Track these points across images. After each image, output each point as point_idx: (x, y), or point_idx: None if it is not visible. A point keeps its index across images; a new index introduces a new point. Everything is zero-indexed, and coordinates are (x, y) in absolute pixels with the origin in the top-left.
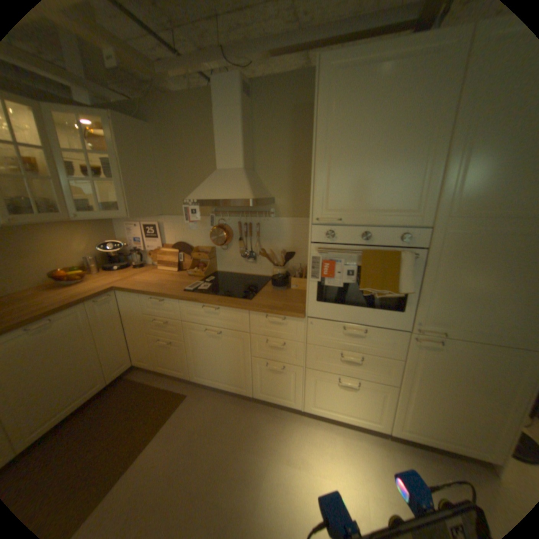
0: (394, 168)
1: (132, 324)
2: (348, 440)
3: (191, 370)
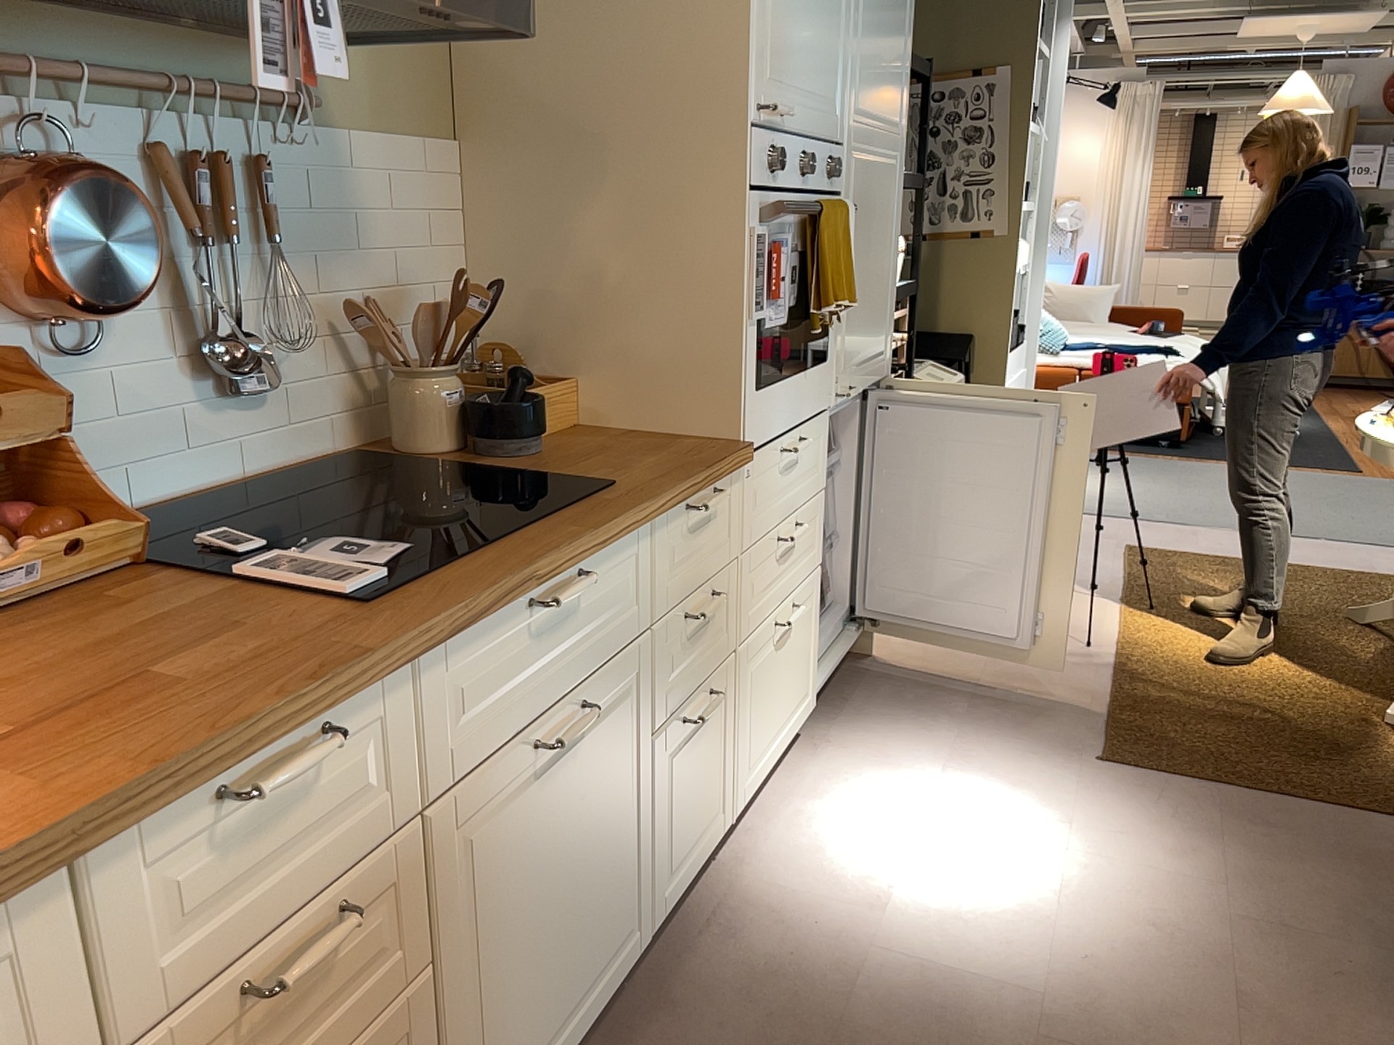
0: None
1: None
2: (800, 790)
3: None
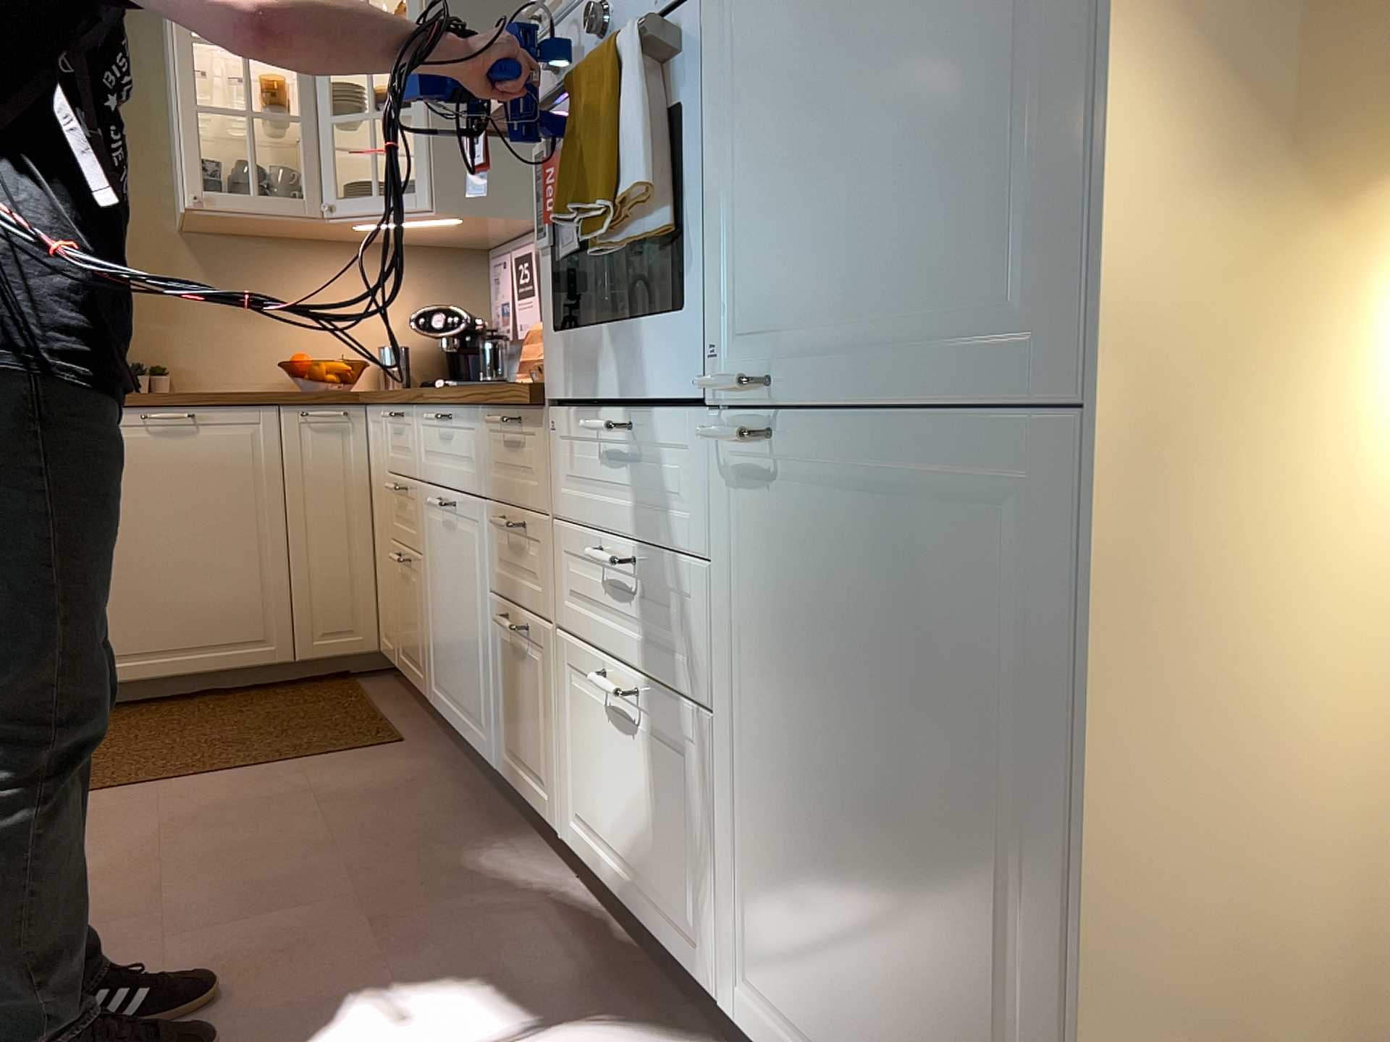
0: None
1: (379, 507)
2: (611, 997)
3: (429, 660)
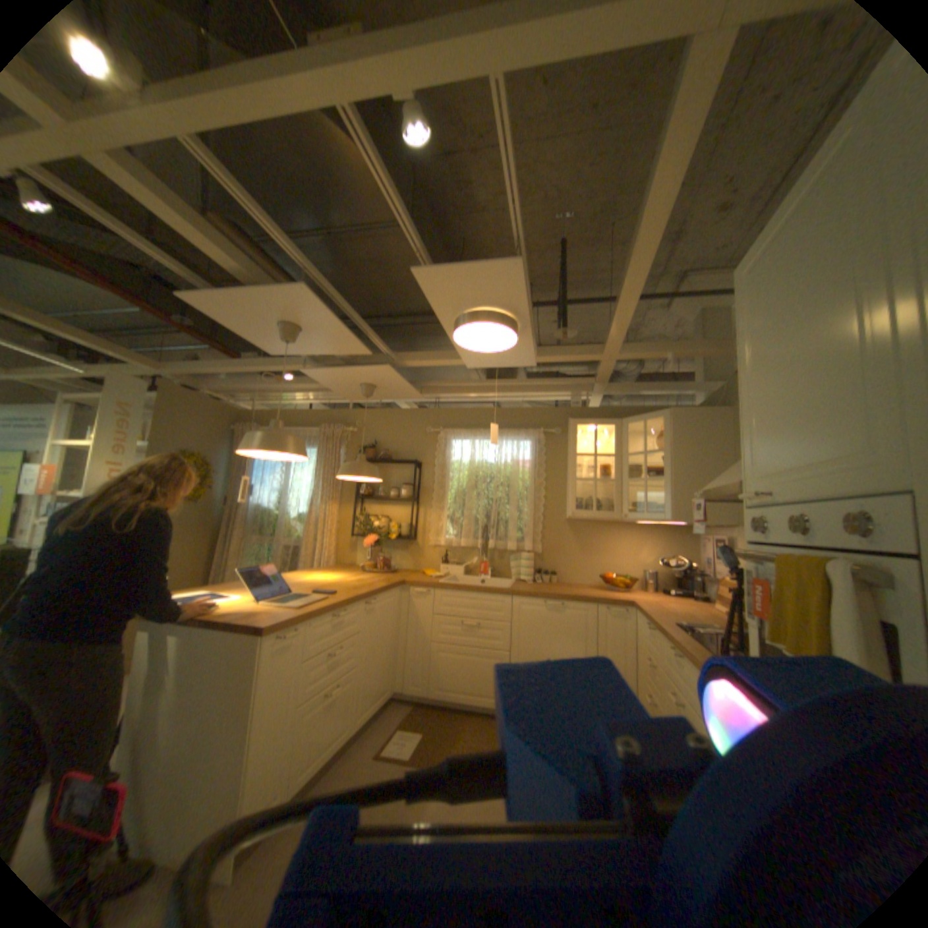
0: (813, 376)
1: (640, 662)
2: None
3: None
